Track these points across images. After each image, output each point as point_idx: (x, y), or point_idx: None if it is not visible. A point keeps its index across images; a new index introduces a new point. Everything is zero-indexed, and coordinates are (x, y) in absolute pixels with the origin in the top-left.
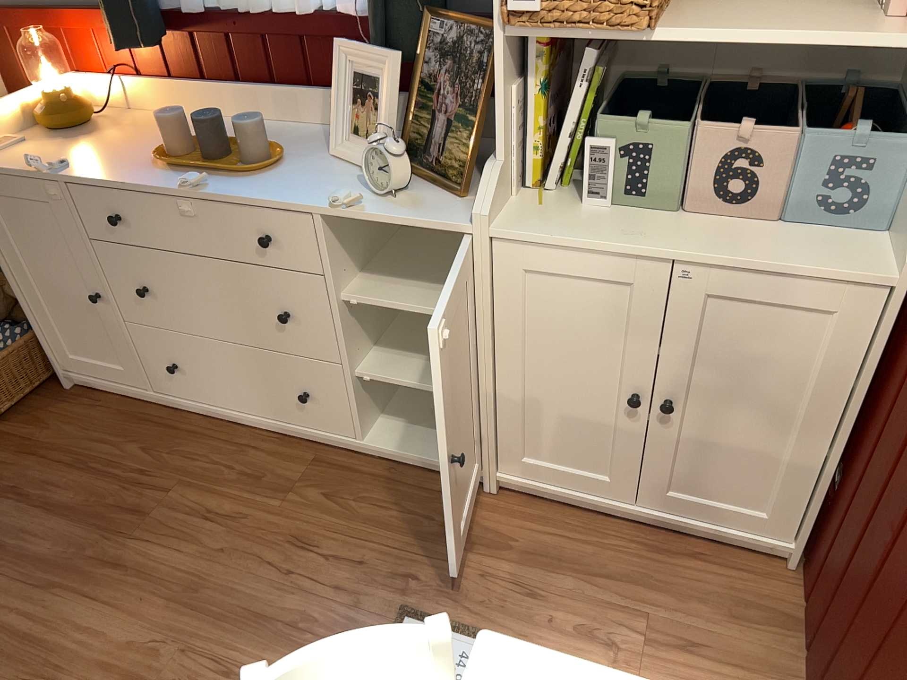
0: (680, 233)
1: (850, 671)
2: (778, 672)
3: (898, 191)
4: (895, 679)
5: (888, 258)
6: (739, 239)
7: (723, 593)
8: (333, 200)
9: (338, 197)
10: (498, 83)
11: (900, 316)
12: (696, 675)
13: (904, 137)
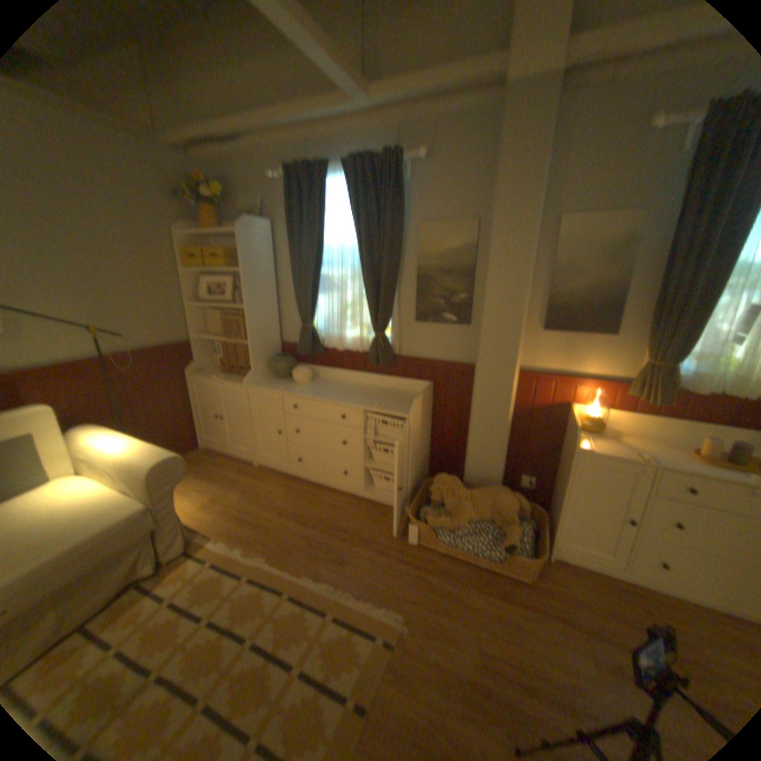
0: None
1: None
2: None
3: None
4: None
5: None
6: None
7: None
8: None
9: None
10: None
11: None
12: None
13: None
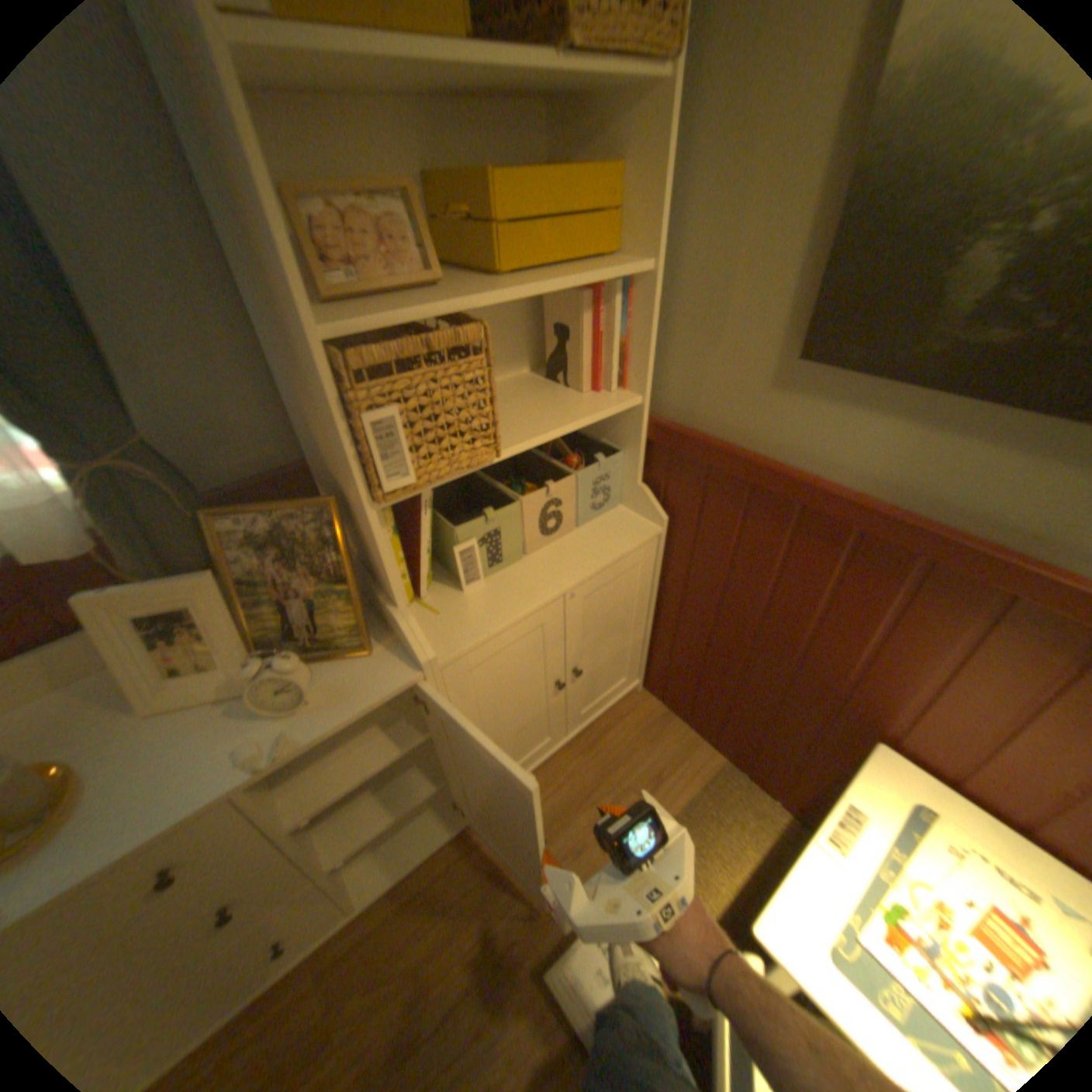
0: (547, 570)
1: (765, 723)
2: (696, 749)
3: (626, 480)
4: (821, 715)
5: (647, 518)
6: (576, 552)
7: (640, 737)
8: (234, 766)
9: (241, 760)
10: (377, 547)
11: (669, 544)
12: (681, 793)
13: (615, 450)
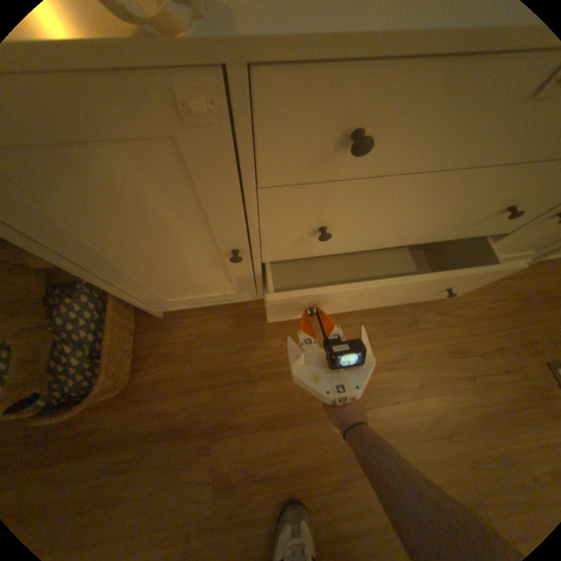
0: None
1: None
2: None
3: None
4: None
5: None
6: None
7: None
8: None
9: None
10: None
11: None
12: None
13: None
